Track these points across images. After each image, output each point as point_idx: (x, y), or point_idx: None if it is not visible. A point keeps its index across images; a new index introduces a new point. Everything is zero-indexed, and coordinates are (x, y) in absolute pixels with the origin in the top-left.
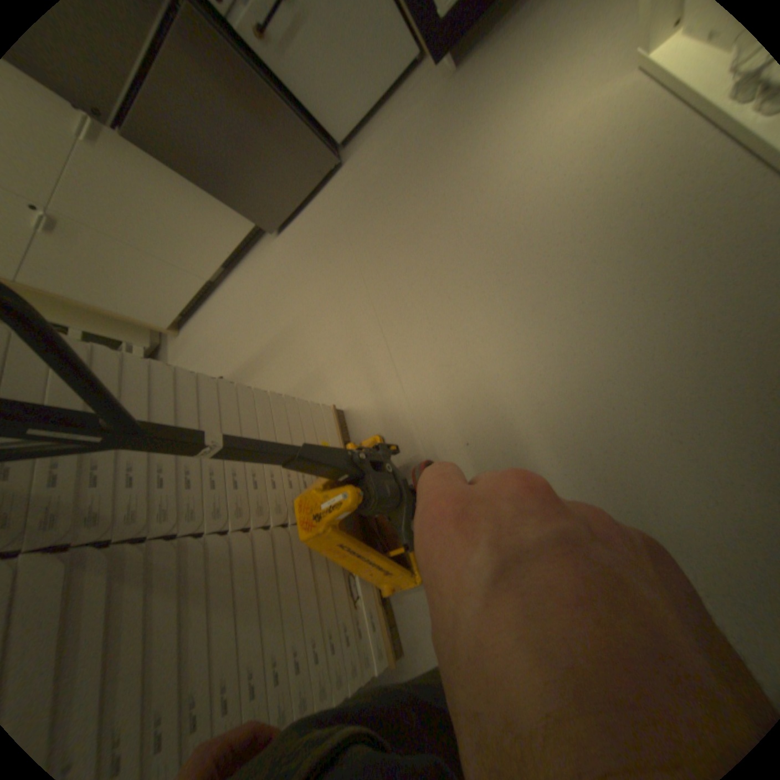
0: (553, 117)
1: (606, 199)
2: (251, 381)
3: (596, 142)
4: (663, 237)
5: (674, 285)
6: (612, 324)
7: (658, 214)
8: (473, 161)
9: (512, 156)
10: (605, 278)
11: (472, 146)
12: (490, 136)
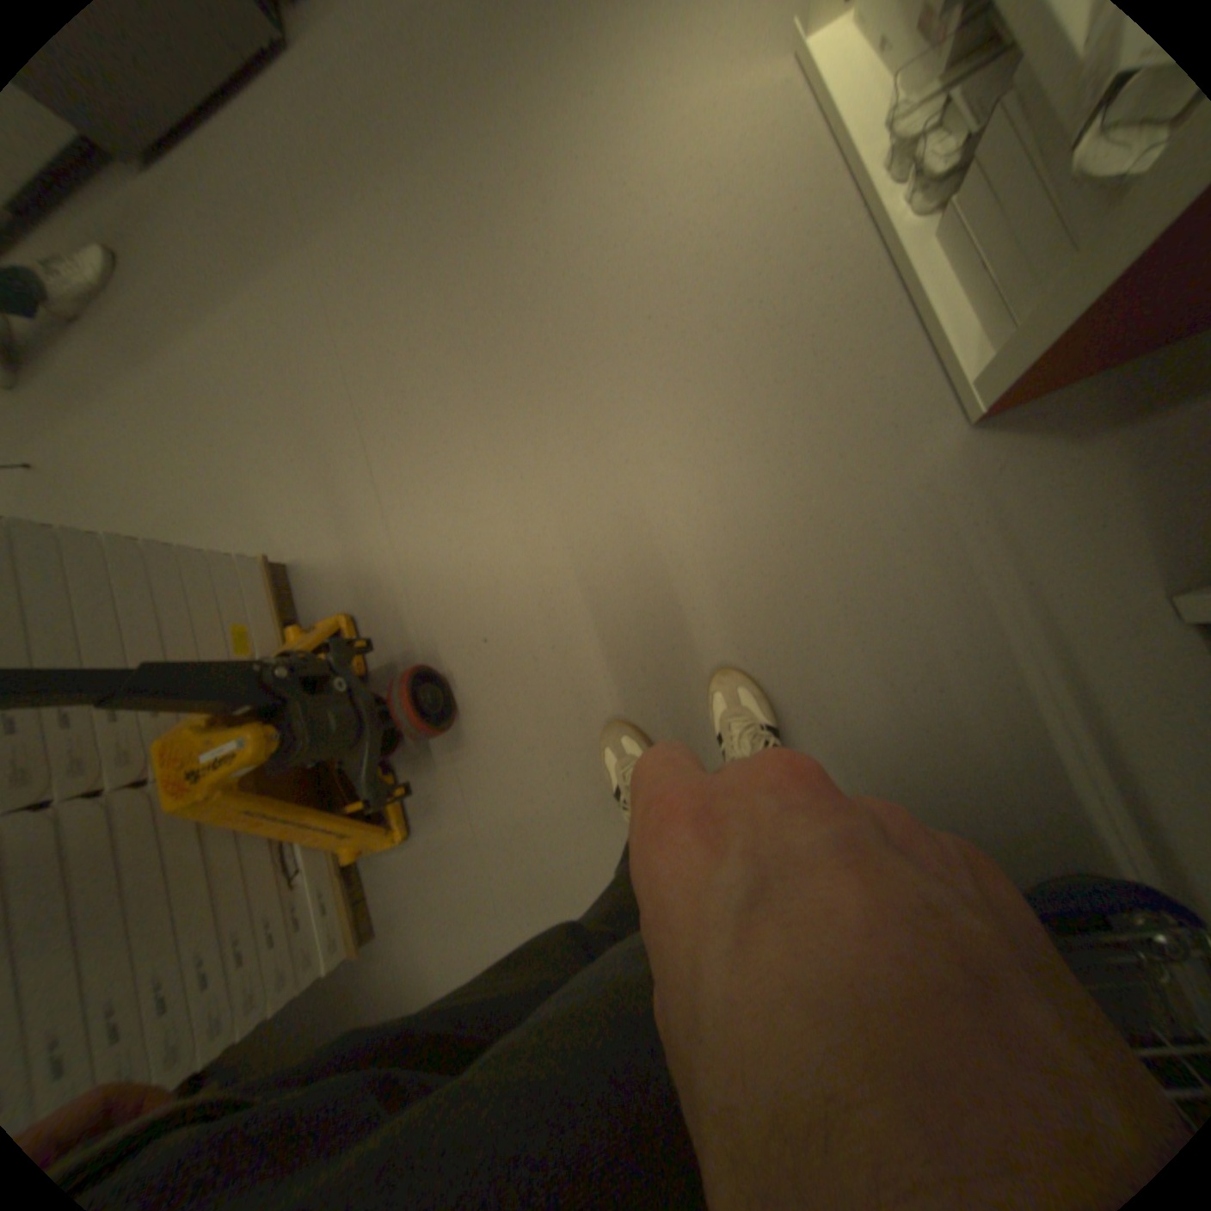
0: (664, 95)
1: (717, 278)
2: (98, 485)
3: (718, 169)
4: (775, 363)
5: (774, 439)
6: (695, 483)
7: (775, 324)
8: (534, 134)
9: (596, 148)
10: (696, 409)
11: (535, 102)
12: (565, 92)
